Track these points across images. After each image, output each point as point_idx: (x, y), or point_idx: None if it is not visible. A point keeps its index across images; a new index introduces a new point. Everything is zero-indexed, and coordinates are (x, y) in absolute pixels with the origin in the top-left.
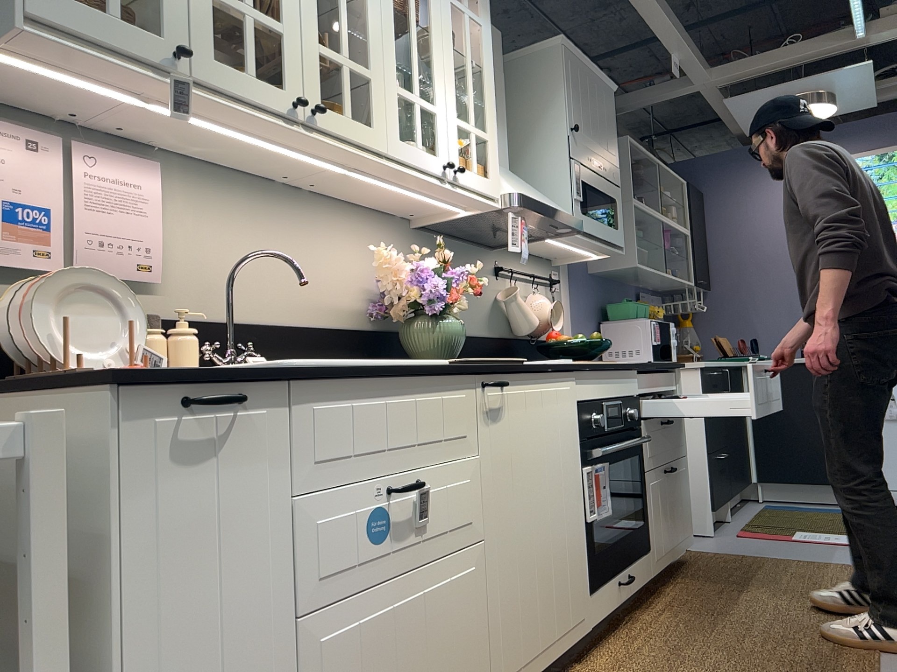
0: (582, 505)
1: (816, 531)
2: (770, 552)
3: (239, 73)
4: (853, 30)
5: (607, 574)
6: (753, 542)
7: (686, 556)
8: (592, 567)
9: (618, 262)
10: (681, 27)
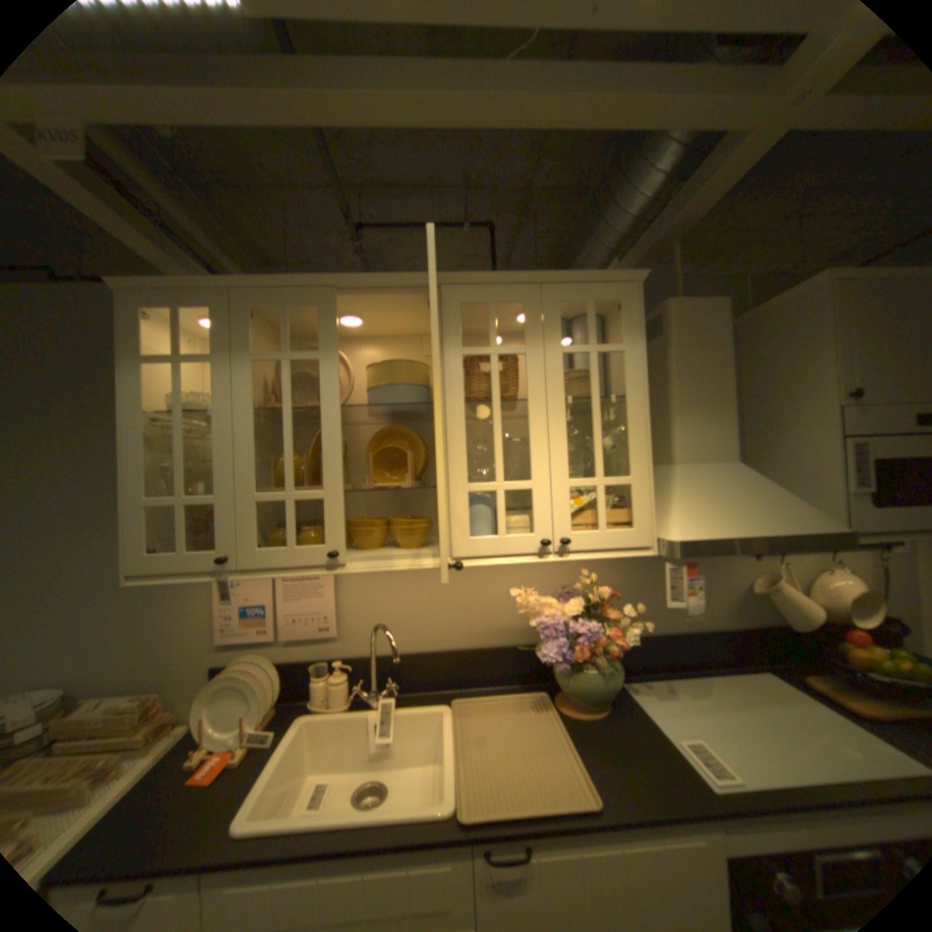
0: None
1: None
2: None
3: (281, 549)
4: None
5: None
6: None
7: None
8: None
9: None
10: None
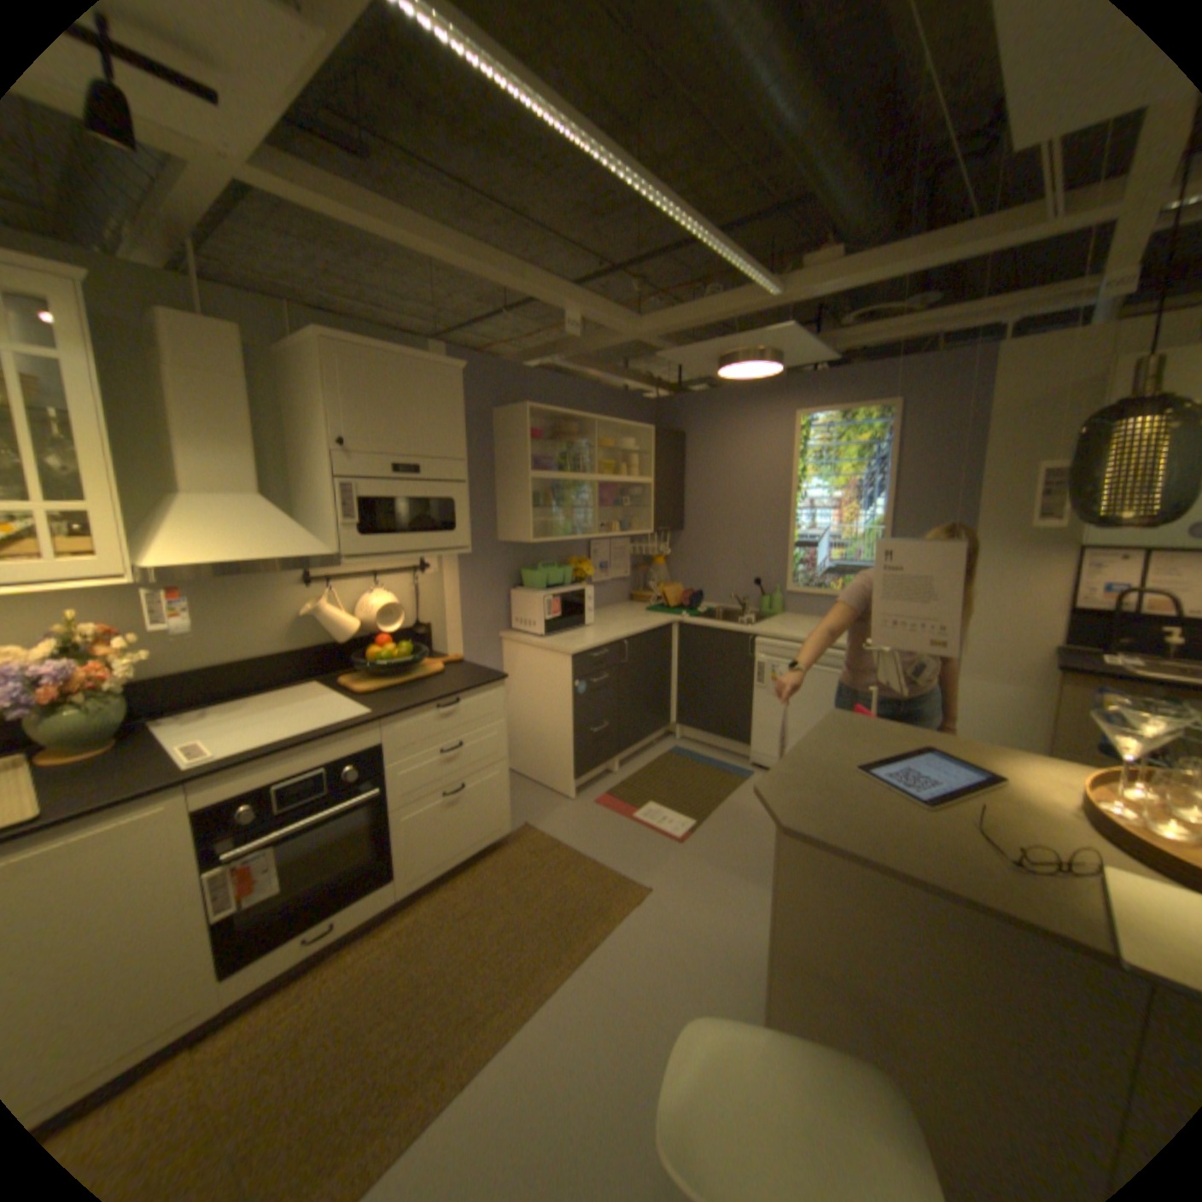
0: (204, 907)
1: (665, 808)
2: (588, 841)
3: None
4: (761, 286)
5: (267, 947)
6: (595, 817)
7: (509, 838)
8: (228, 955)
9: (518, 535)
10: (559, 280)
